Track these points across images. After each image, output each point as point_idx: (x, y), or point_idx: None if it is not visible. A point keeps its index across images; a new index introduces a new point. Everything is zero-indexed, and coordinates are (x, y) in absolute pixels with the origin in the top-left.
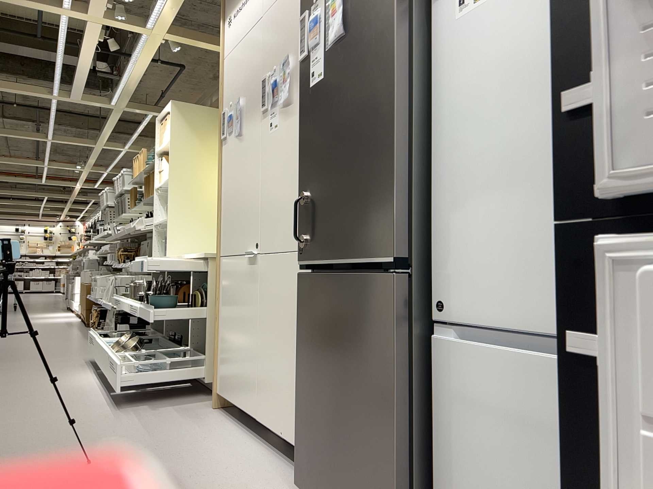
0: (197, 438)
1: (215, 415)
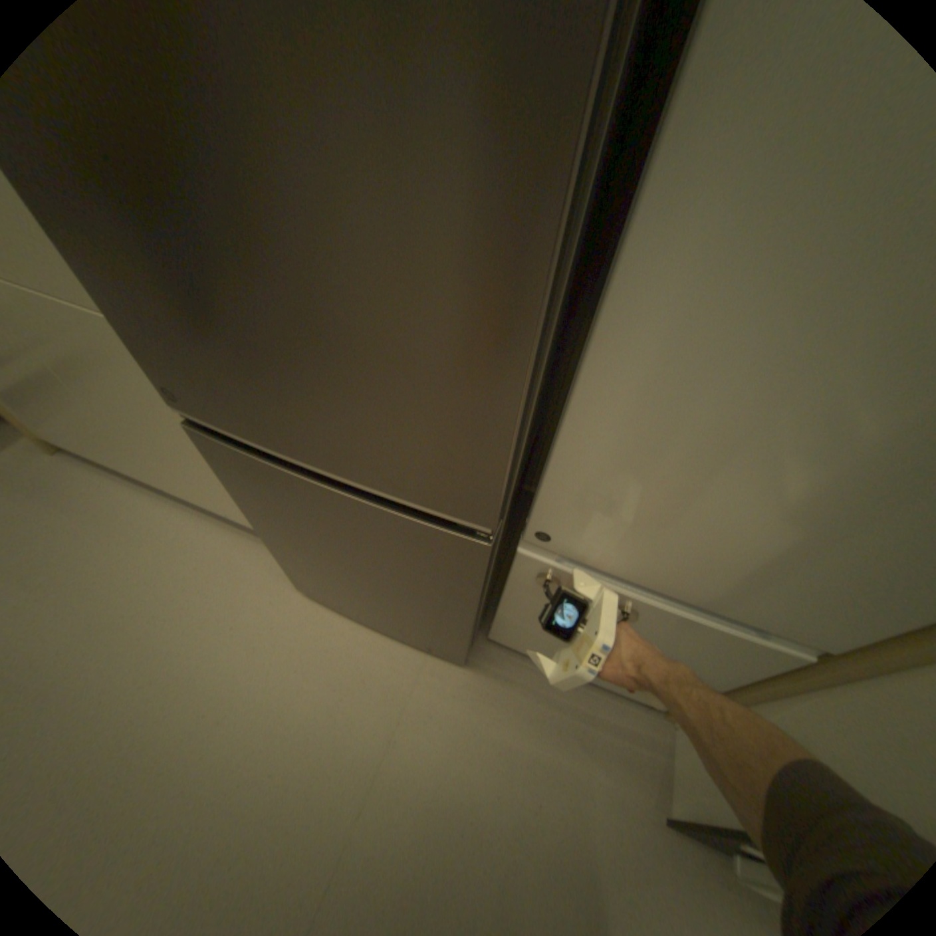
0: (84, 539)
1: (70, 470)
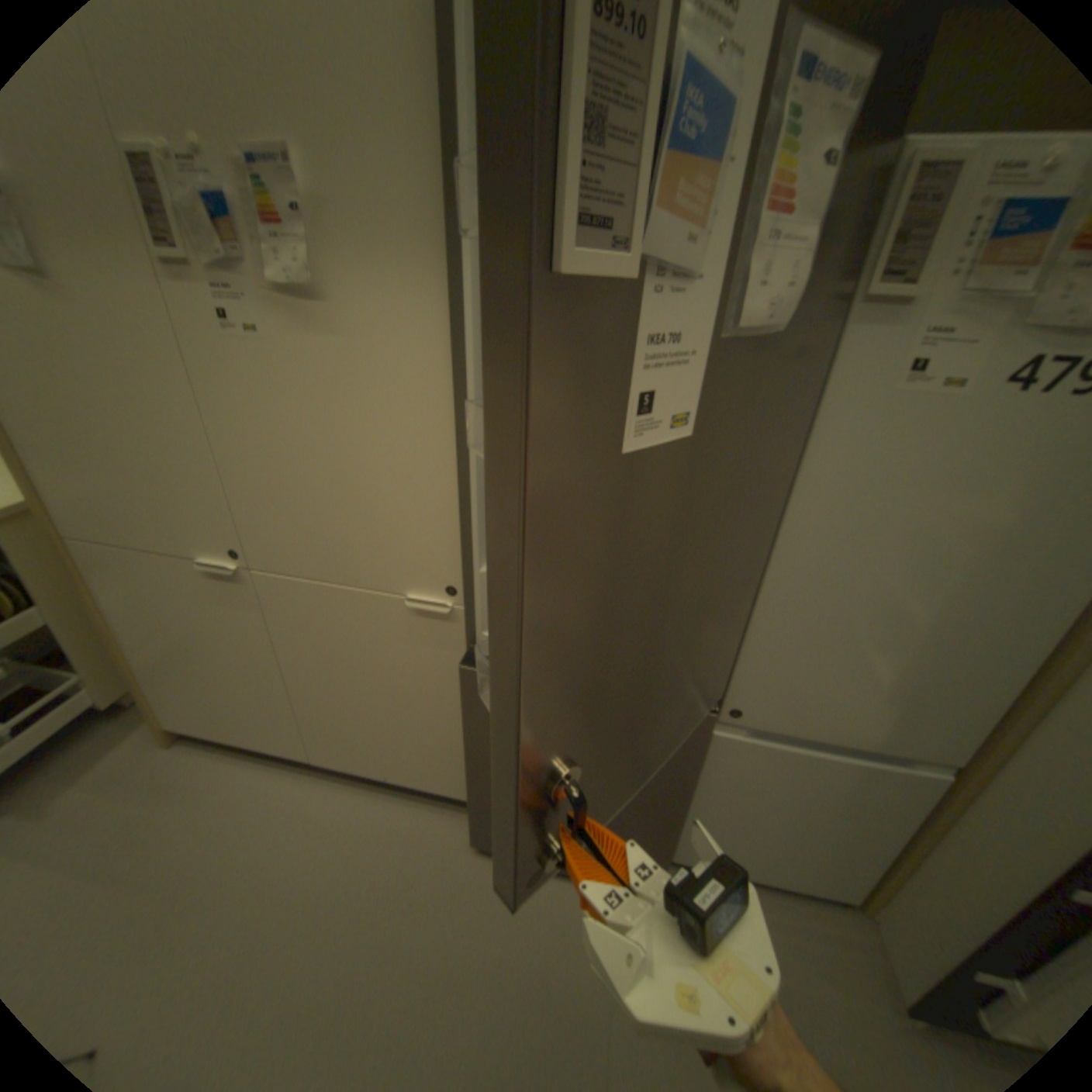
0: (221, 835)
1: (190, 762)
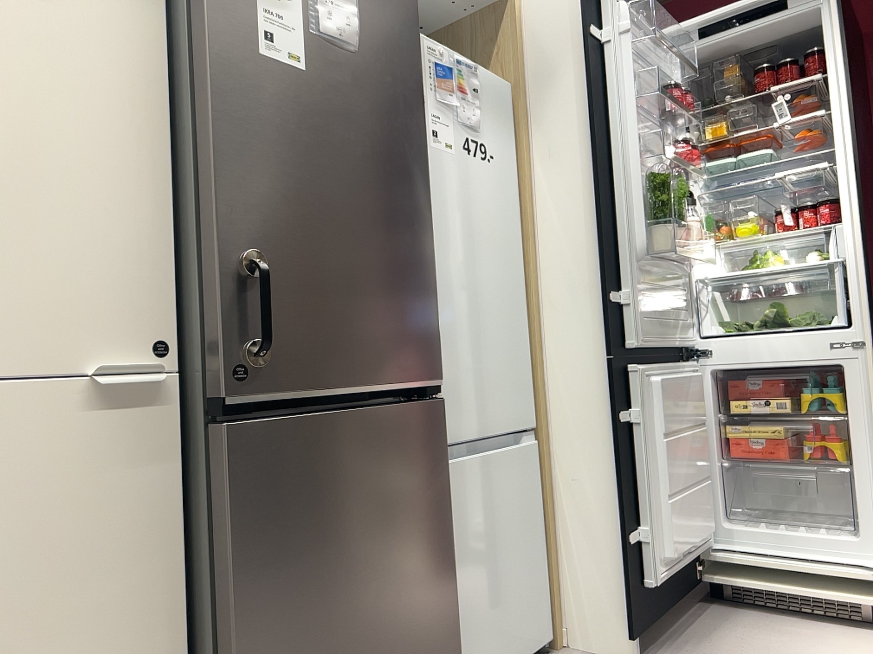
0: None
1: None
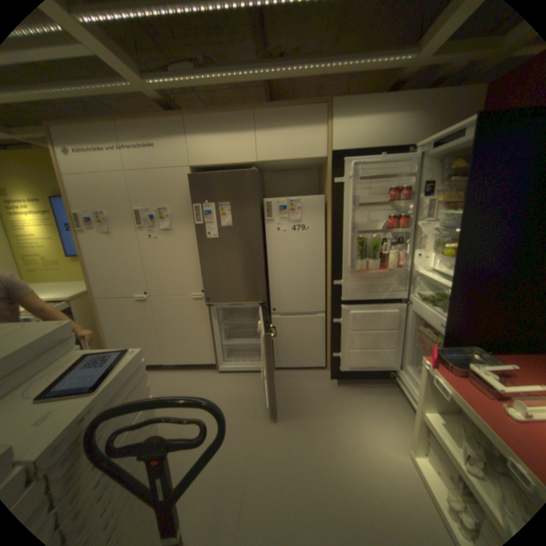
0: None
1: None
